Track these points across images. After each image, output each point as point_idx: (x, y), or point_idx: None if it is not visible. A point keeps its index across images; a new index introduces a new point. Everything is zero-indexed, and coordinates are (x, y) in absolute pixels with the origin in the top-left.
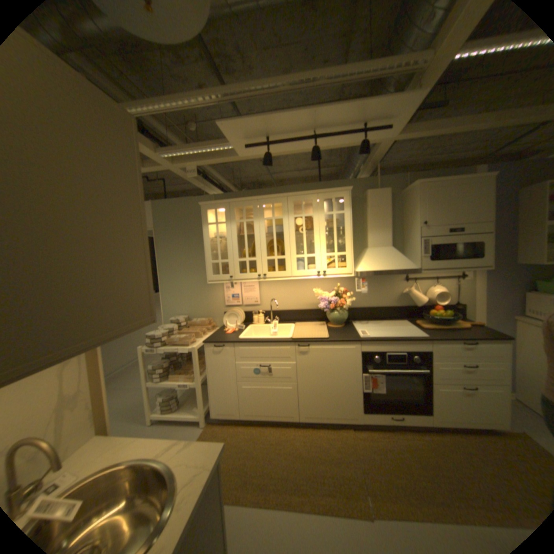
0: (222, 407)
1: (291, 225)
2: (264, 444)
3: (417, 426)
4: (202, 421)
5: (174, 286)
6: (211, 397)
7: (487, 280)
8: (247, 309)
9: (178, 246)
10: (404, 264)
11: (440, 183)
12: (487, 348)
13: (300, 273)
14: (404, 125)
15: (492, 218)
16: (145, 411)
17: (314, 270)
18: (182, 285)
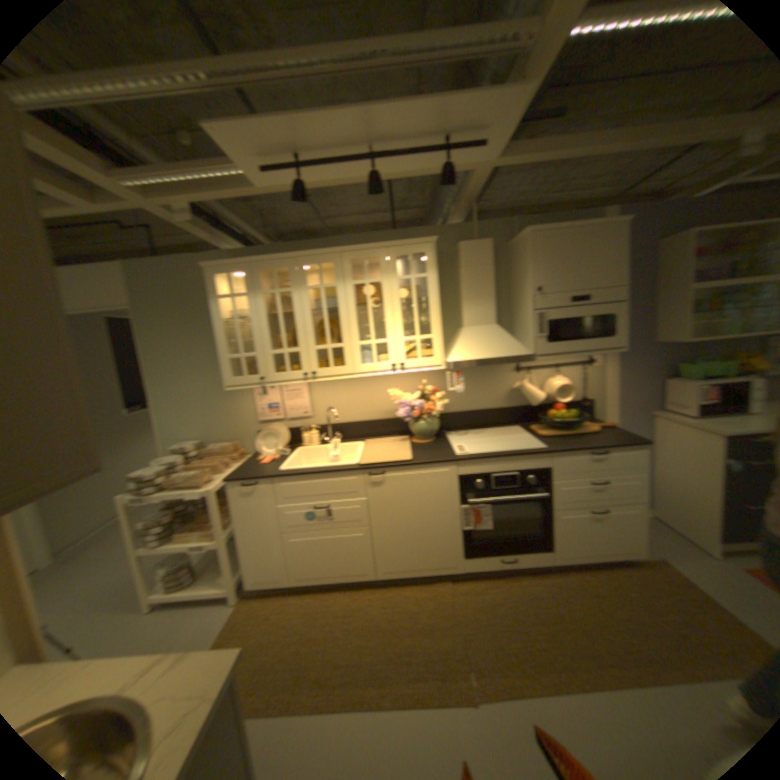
0: (263, 572)
1: (352, 297)
2: (328, 617)
3: (535, 568)
4: (235, 596)
5: (177, 396)
6: (246, 560)
7: (620, 365)
8: (294, 425)
9: (178, 333)
10: (514, 349)
11: (559, 232)
12: (621, 458)
13: (368, 369)
14: (507, 142)
15: (626, 282)
16: (142, 591)
17: (388, 363)
18: (190, 395)
